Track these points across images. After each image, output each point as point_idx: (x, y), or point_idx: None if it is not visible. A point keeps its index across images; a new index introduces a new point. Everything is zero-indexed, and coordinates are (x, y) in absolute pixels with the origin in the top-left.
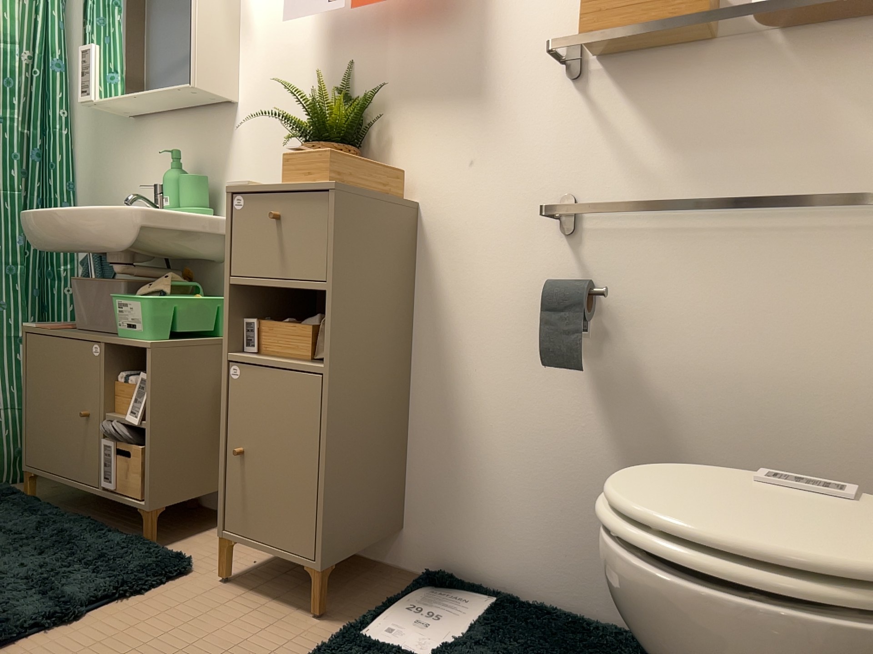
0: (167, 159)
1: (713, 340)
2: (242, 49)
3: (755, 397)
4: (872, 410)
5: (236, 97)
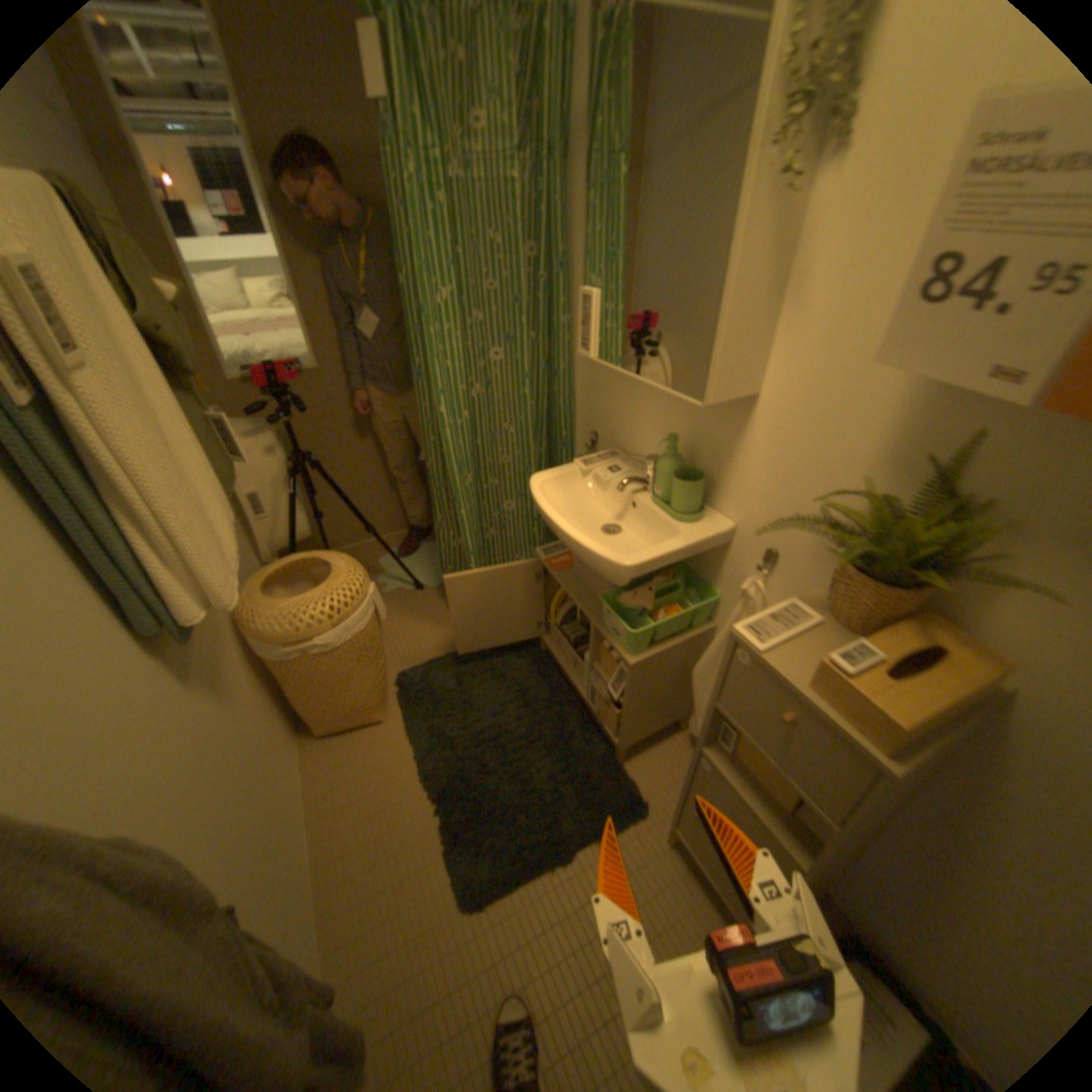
0: (662, 413)
1: None
2: (784, 320)
3: None
4: None
5: (759, 392)
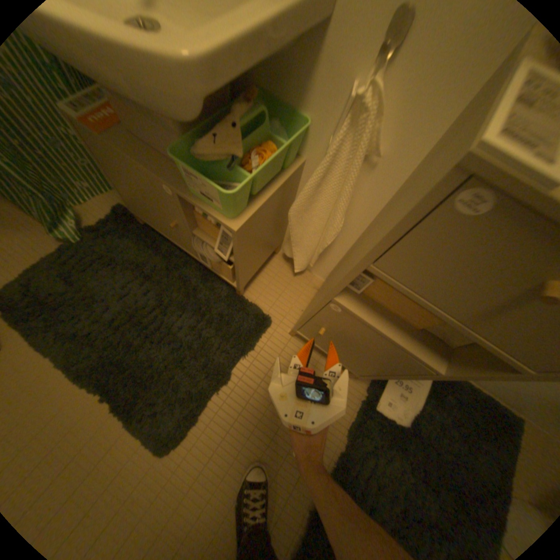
0: None
1: None
2: None
3: None
4: None
5: None
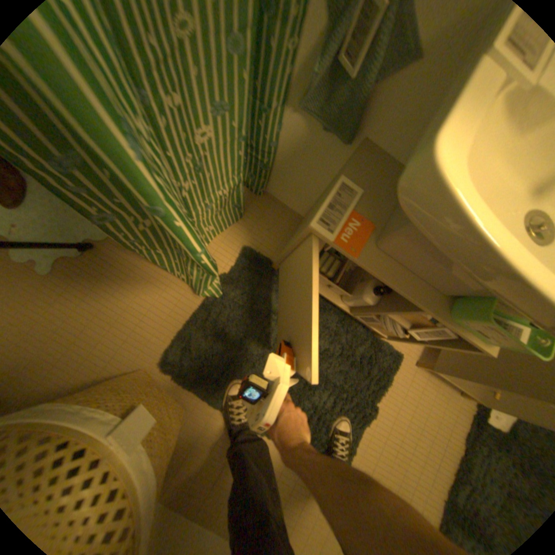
0: None
1: None
2: None
3: None
4: None
5: None
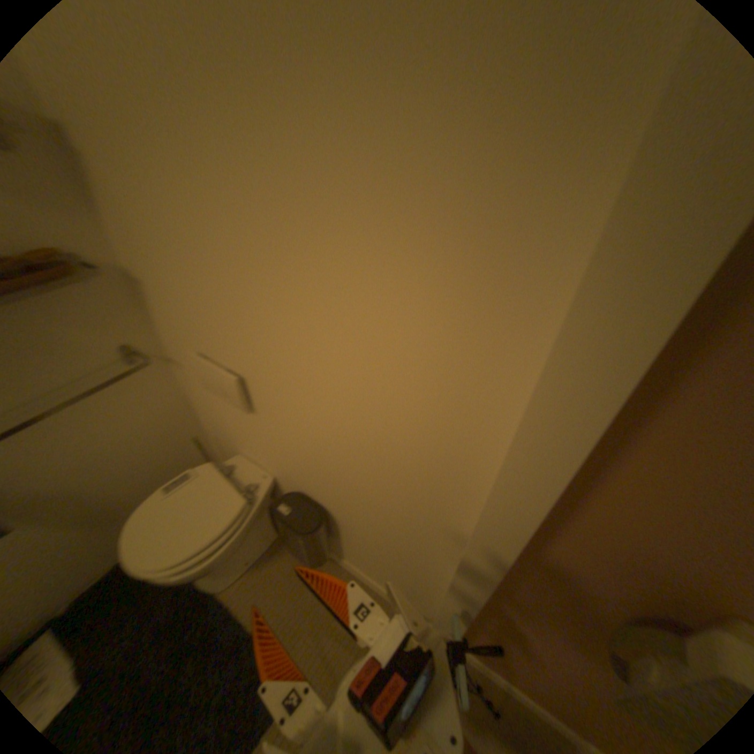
0: None
1: (61, 457)
2: None
3: (102, 459)
4: (150, 429)
5: None
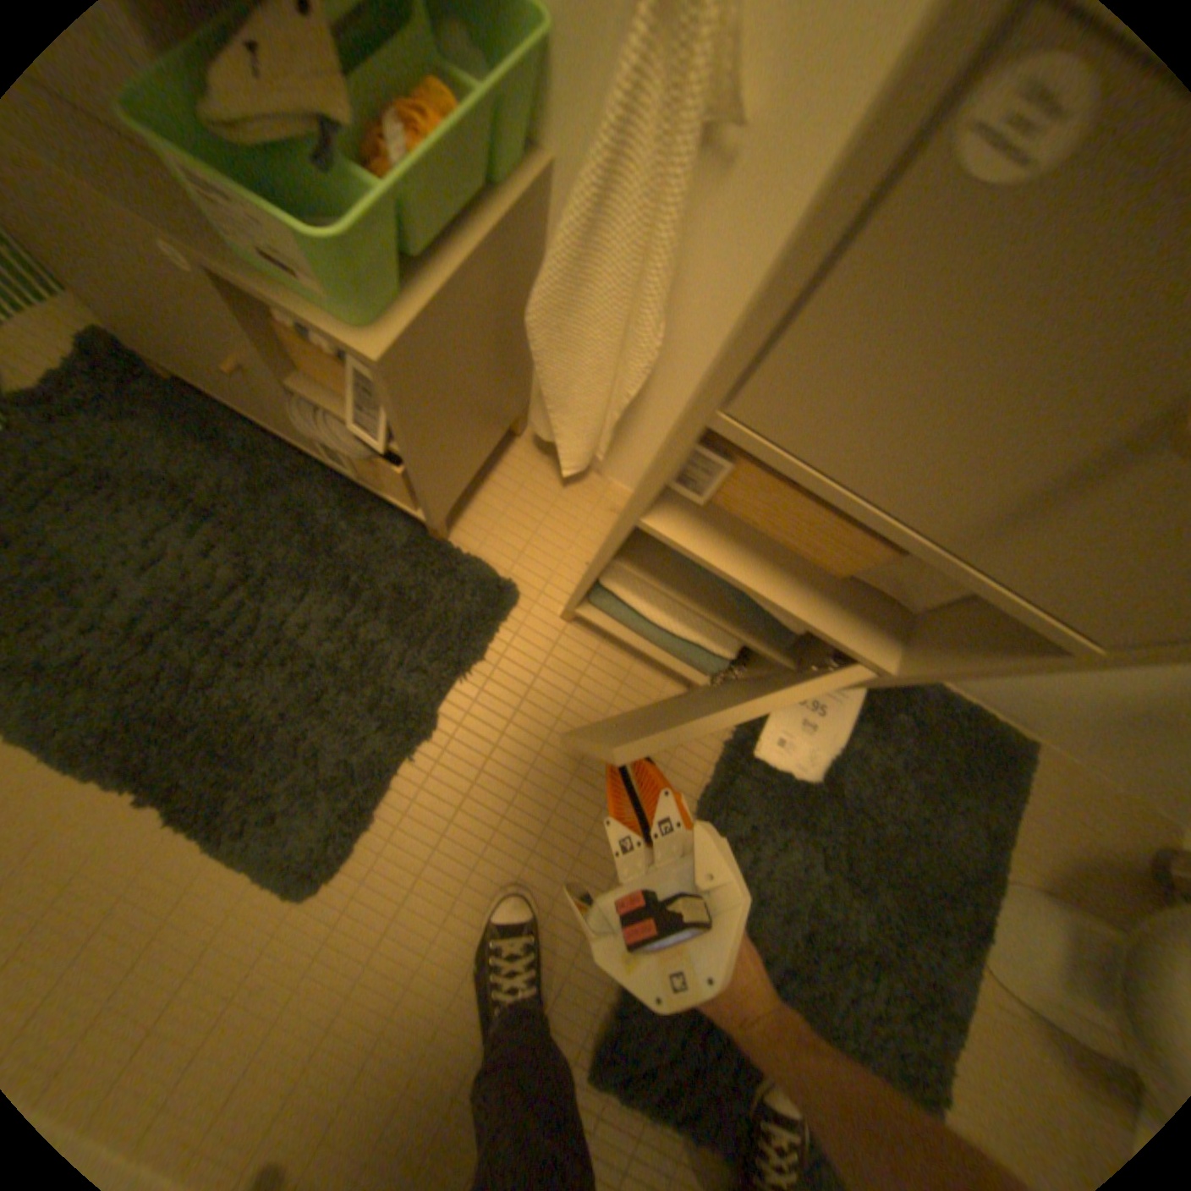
0: None
1: None
2: None
3: None
4: None
5: None
